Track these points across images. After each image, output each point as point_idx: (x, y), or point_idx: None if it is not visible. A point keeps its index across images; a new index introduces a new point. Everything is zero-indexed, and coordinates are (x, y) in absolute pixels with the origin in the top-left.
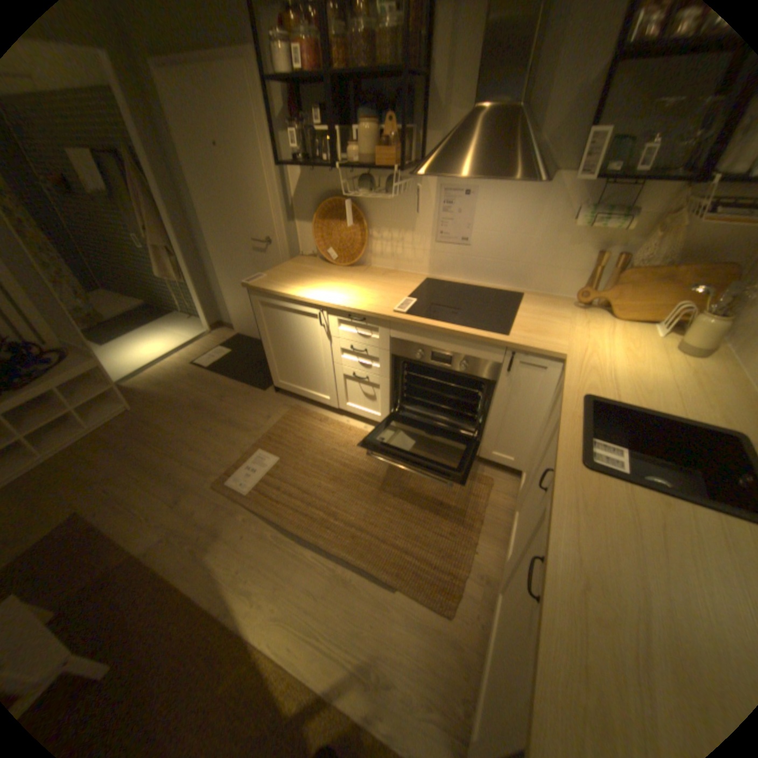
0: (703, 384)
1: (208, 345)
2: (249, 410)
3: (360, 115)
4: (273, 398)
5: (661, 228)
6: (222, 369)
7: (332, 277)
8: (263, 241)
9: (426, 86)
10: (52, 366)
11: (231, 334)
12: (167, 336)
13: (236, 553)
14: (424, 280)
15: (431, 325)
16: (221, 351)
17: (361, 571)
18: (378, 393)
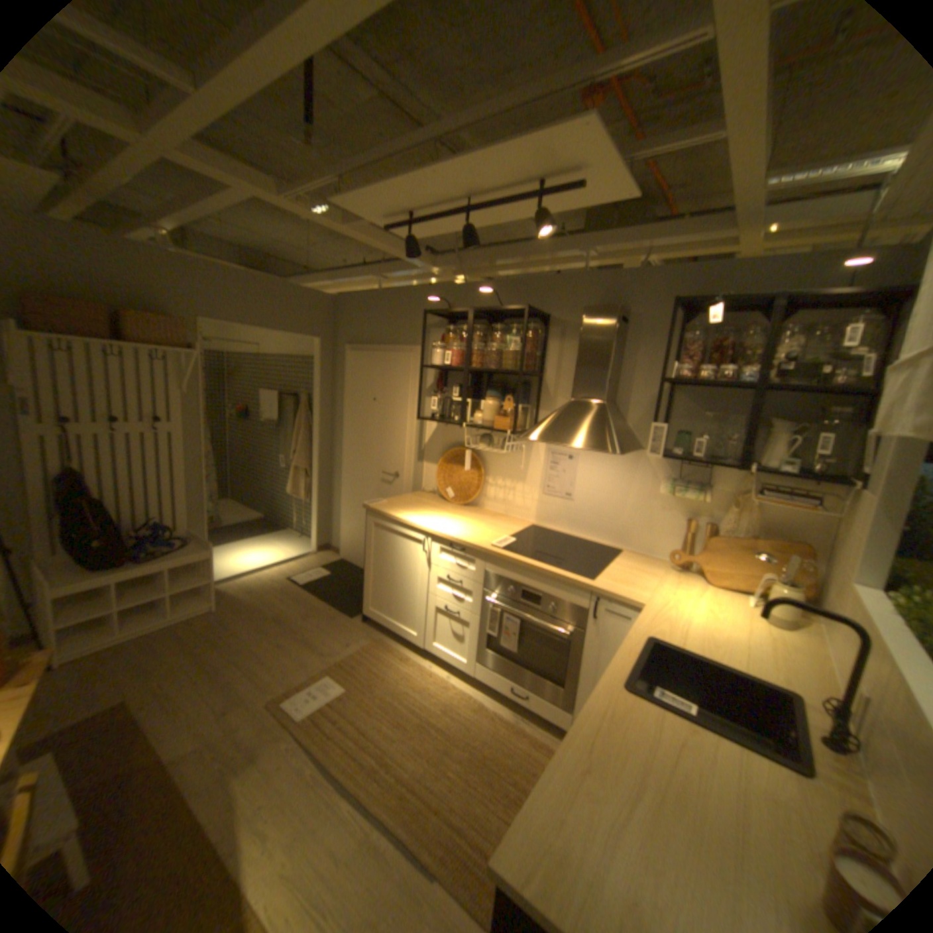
0: (779, 652)
1: (309, 565)
2: (329, 635)
3: (489, 395)
4: (357, 628)
5: (738, 506)
6: (315, 590)
7: (444, 512)
8: (391, 475)
9: (538, 383)
10: (172, 551)
11: (335, 559)
12: (273, 550)
13: (266, 786)
14: (529, 526)
15: (522, 561)
16: (320, 573)
17: (400, 843)
18: (466, 634)
